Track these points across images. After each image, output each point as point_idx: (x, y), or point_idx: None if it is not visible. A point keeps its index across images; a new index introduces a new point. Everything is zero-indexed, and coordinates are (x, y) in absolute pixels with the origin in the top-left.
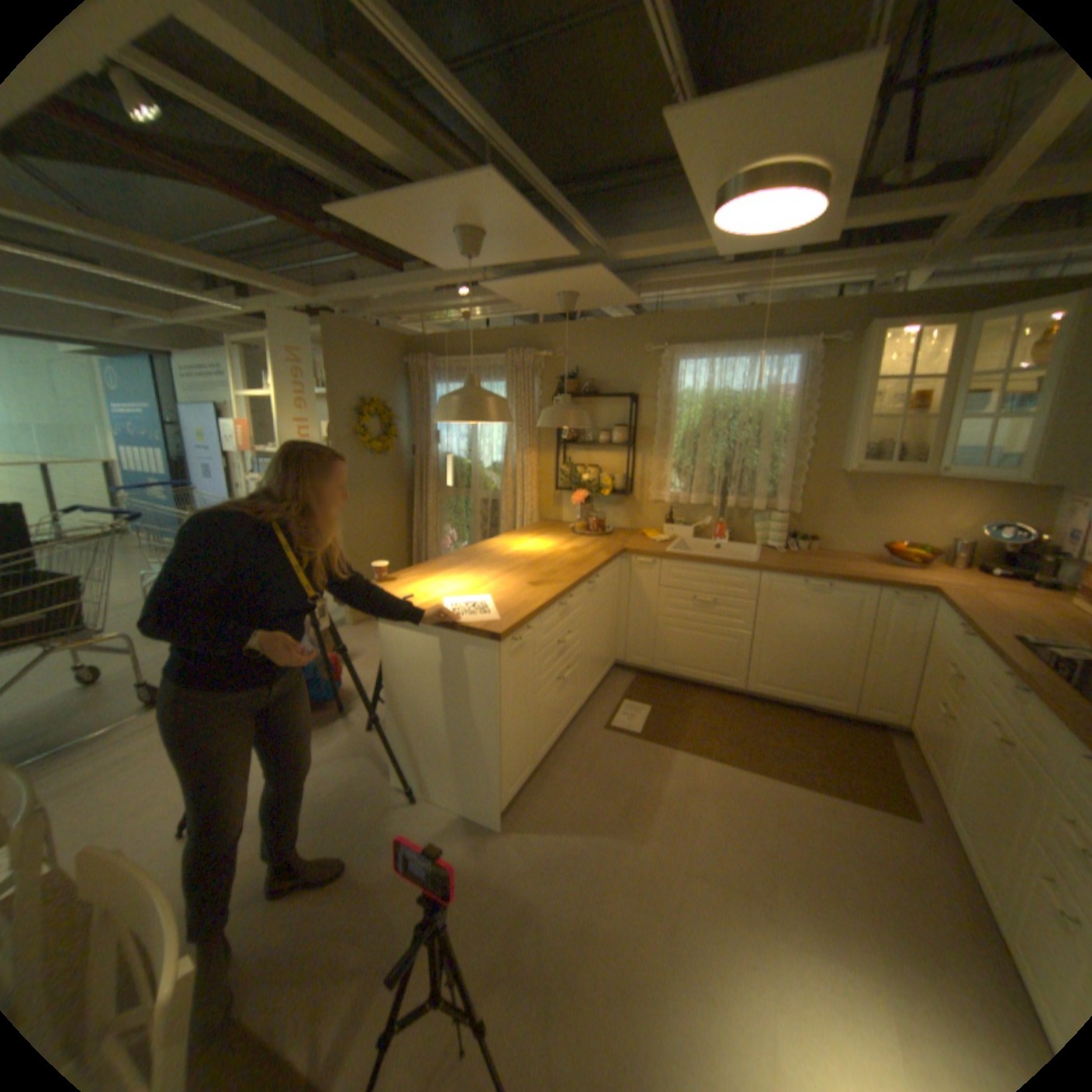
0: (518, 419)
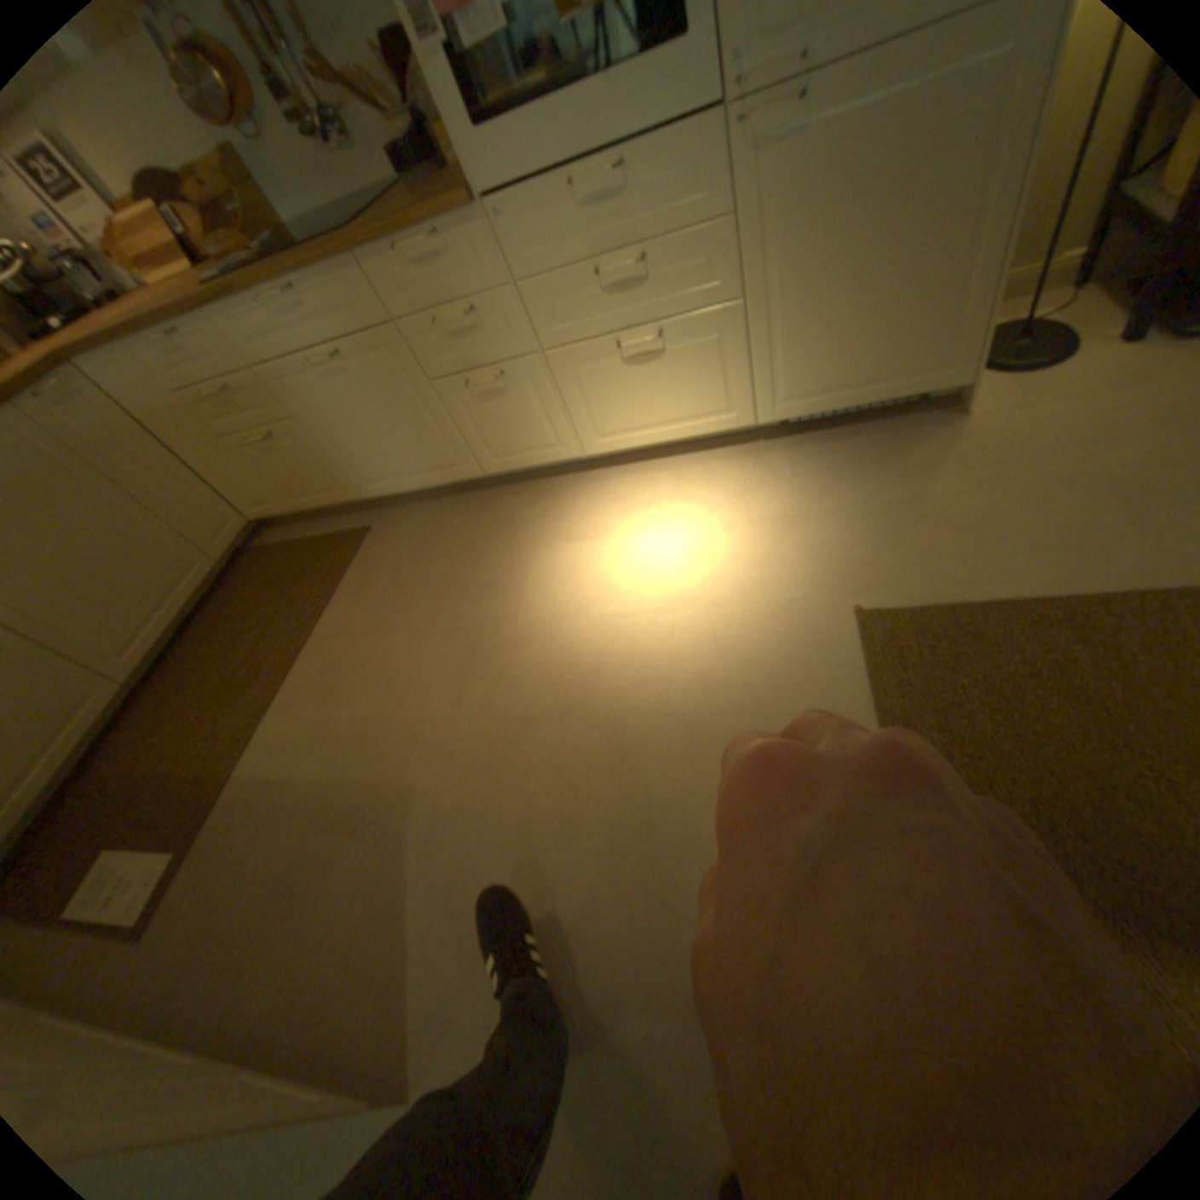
0: None
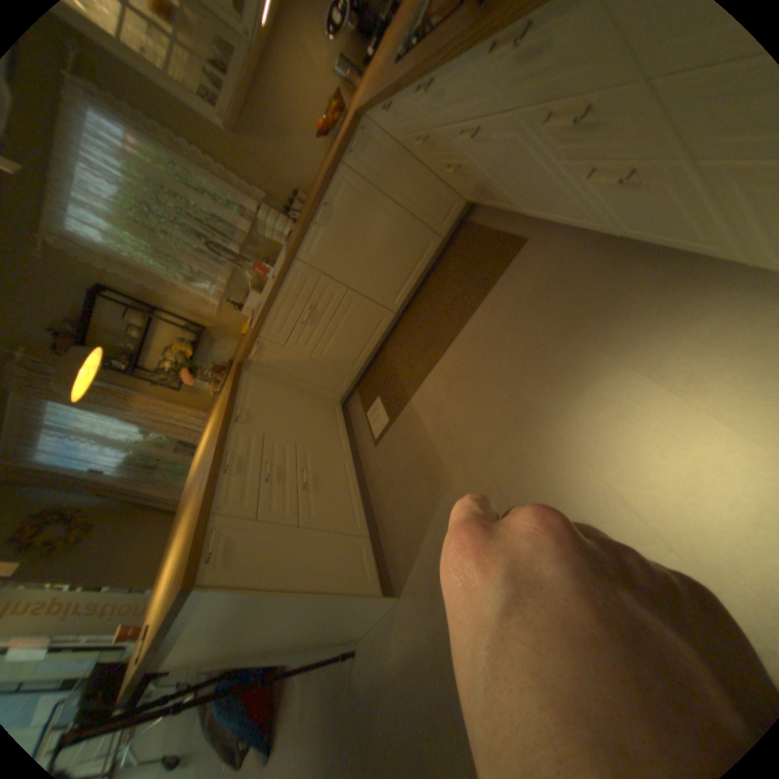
0: (92, 401)
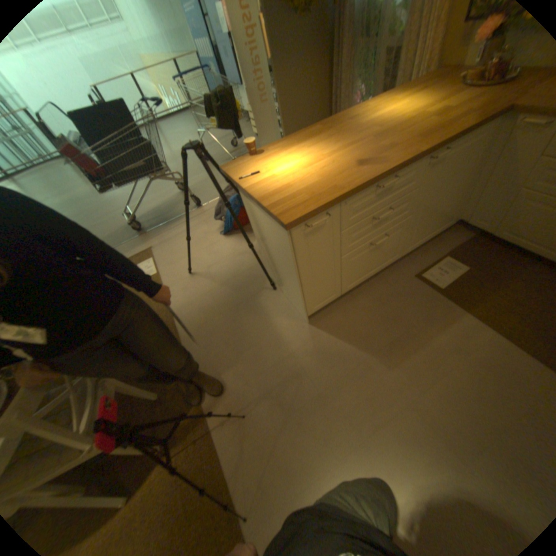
0: None
